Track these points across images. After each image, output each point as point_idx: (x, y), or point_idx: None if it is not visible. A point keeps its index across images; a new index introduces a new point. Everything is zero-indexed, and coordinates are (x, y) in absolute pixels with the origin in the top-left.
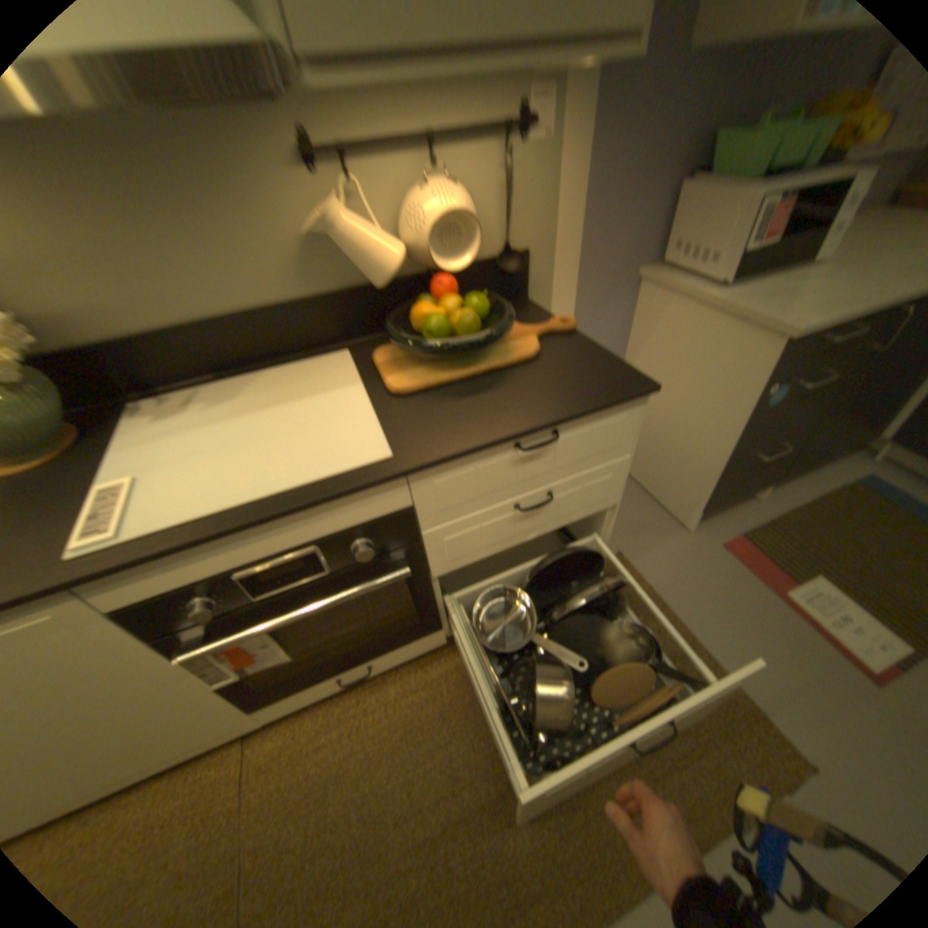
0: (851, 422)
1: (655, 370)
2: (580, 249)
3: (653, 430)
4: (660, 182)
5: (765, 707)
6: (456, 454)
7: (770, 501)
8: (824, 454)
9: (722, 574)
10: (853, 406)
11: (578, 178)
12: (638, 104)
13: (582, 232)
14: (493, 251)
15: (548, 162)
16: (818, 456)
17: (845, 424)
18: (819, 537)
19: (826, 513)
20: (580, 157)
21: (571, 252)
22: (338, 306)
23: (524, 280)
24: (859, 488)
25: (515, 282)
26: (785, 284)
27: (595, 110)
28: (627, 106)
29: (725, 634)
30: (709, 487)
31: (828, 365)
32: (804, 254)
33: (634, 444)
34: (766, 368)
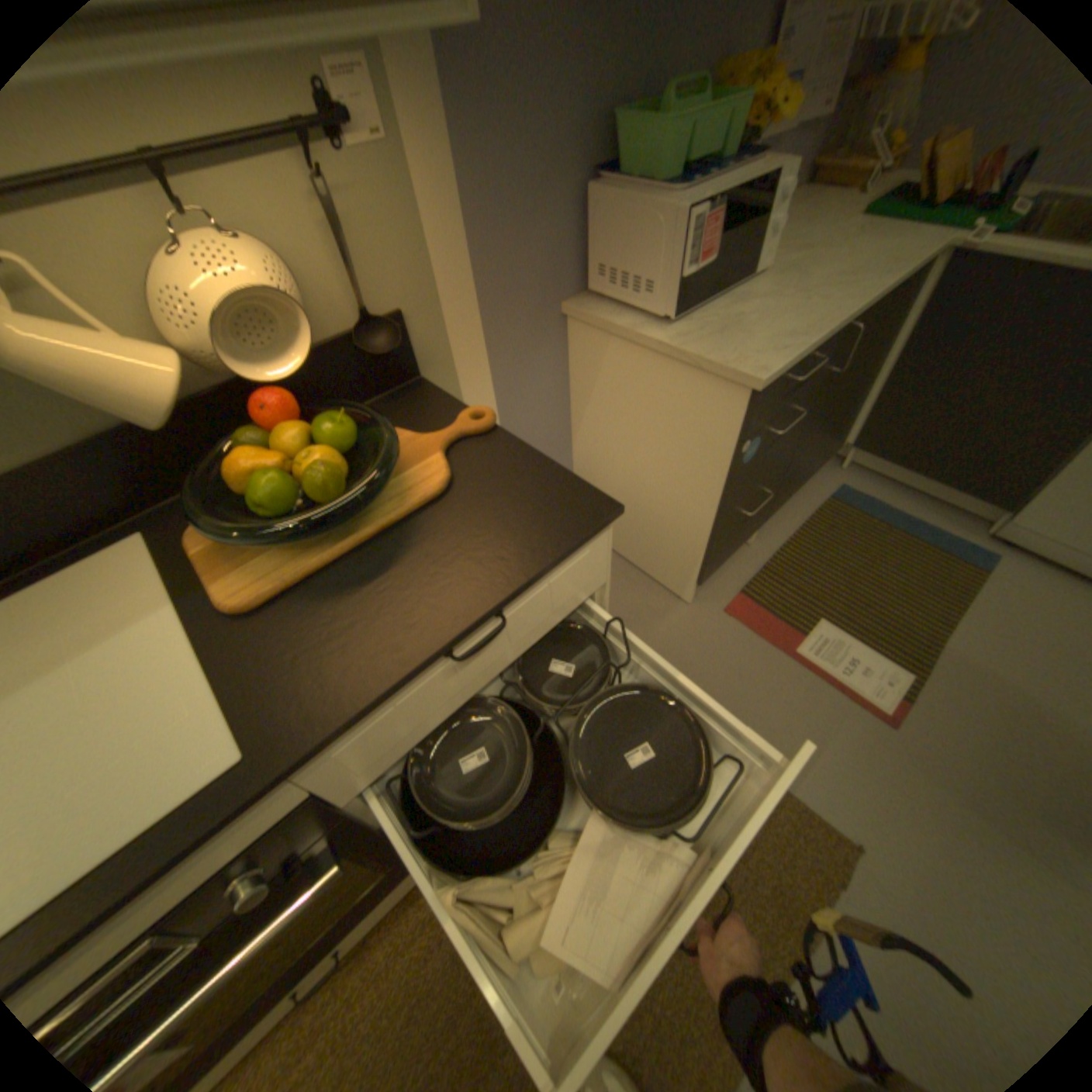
0: (819, 445)
1: (610, 431)
2: (477, 299)
3: (623, 499)
4: (560, 191)
5: (803, 797)
6: (354, 719)
7: (758, 544)
8: (799, 482)
9: (730, 648)
10: (819, 430)
11: (445, 201)
12: (502, 83)
13: (473, 276)
14: (347, 327)
15: (392, 184)
16: (795, 486)
17: (814, 449)
18: (811, 574)
19: (812, 543)
20: (439, 170)
21: (465, 304)
22: (97, 470)
23: (409, 356)
24: (834, 505)
25: (397, 362)
26: (732, 313)
27: (441, 96)
28: (488, 86)
29: (747, 723)
30: (698, 557)
31: (793, 403)
32: (744, 269)
33: (607, 573)
34: (734, 426)
